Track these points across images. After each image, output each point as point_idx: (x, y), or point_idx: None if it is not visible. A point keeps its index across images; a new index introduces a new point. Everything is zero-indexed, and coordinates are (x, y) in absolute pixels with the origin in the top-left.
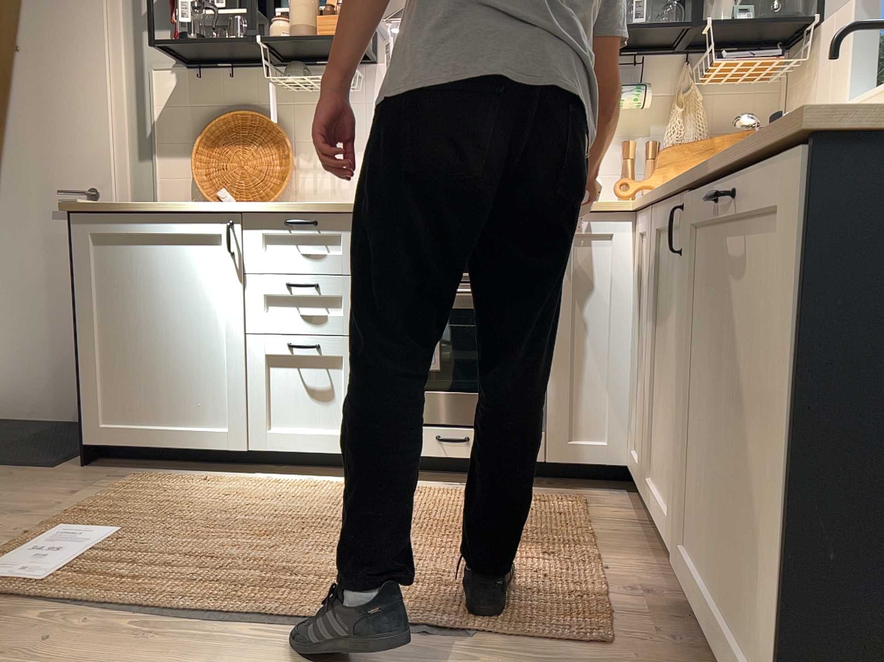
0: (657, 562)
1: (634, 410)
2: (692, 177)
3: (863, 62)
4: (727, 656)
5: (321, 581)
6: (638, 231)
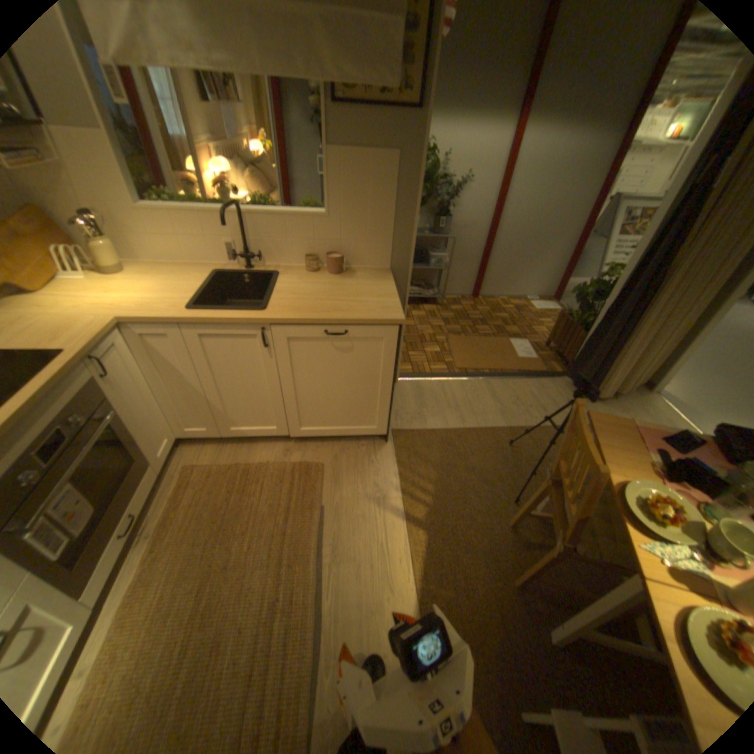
0: (260, 446)
1: (174, 415)
2: (274, 319)
3: (129, 178)
4: (346, 434)
5: (277, 584)
6: (124, 331)
